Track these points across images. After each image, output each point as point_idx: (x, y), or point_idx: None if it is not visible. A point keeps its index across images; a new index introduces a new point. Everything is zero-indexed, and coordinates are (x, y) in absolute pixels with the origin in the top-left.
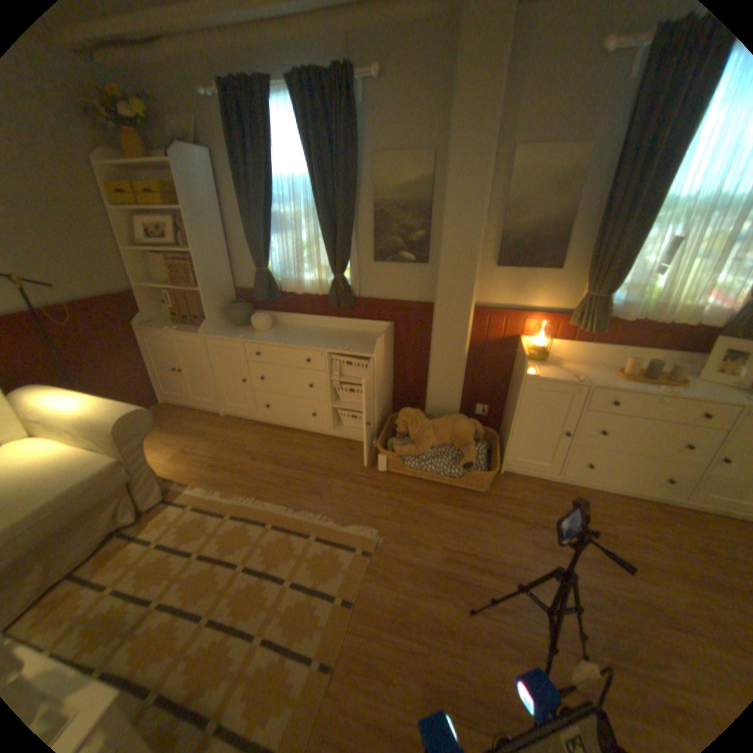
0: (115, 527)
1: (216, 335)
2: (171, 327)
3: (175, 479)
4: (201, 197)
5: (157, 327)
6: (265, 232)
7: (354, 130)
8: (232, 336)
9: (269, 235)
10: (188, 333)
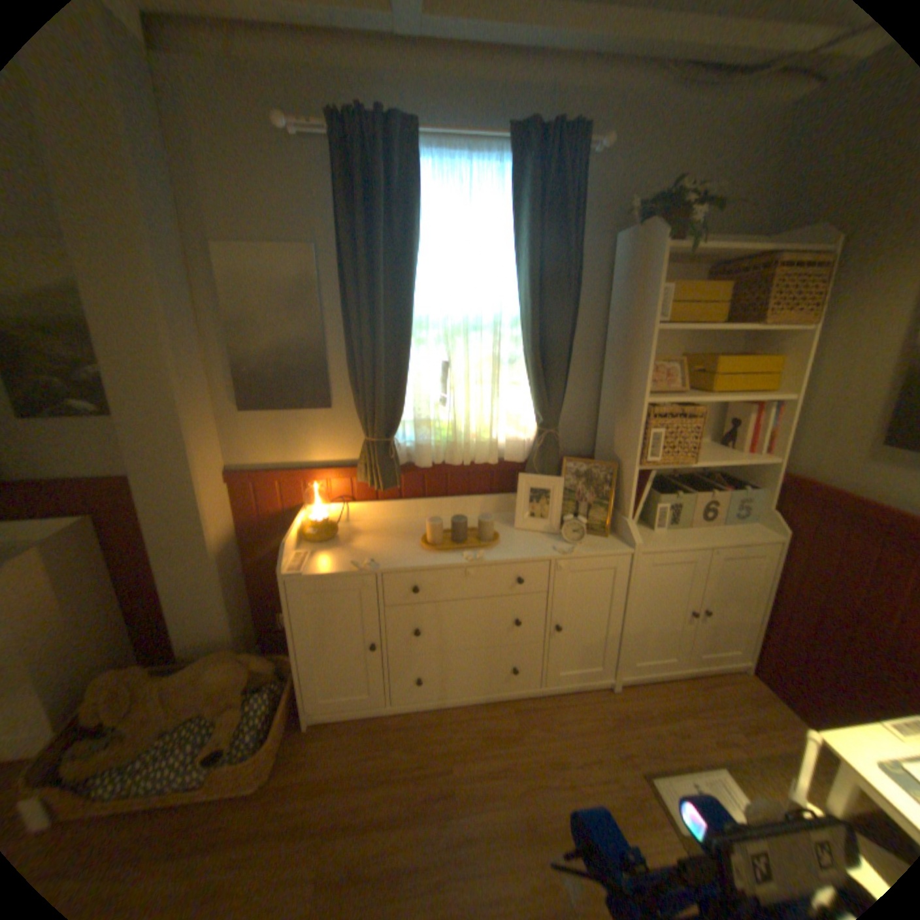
0: None
1: None
2: None
3: None
4: None
5: None
6: None
7: None
8: None
9: None
10: None
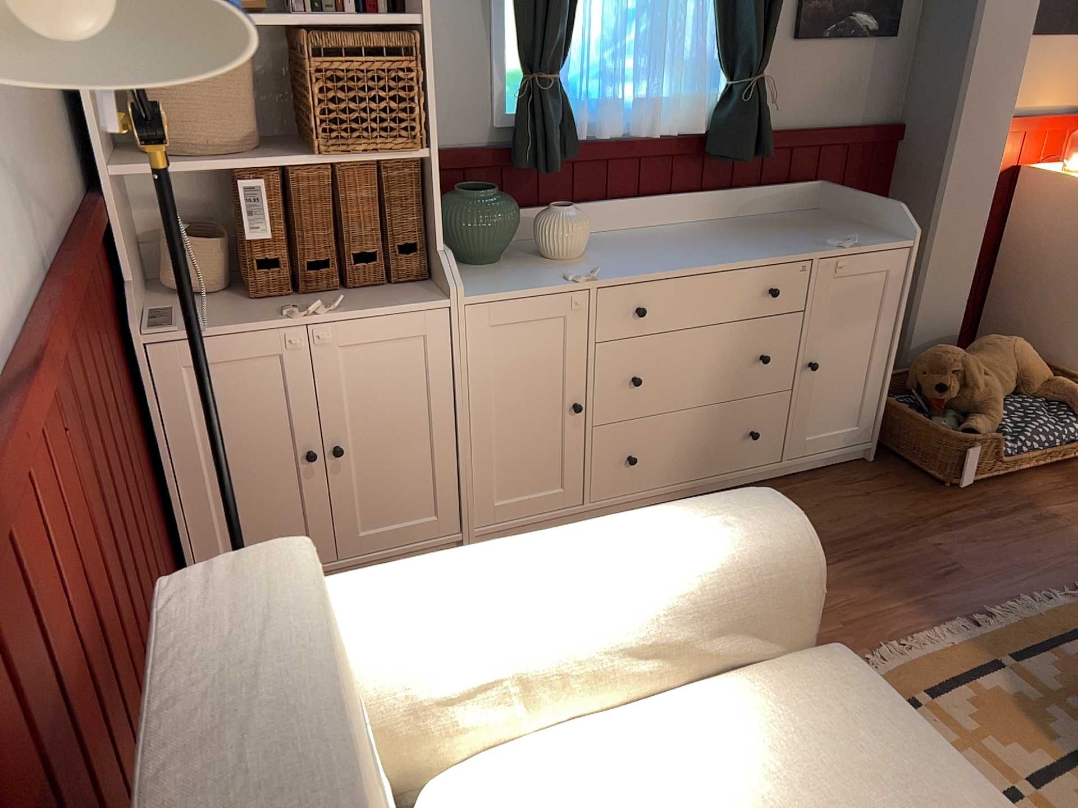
0: None
1: (489, 289)
2: (283, 306)
3: None
4: None
5: (229, 318)
6: None
7: None
8: (545, 281)
9: None
10: (389, 306)
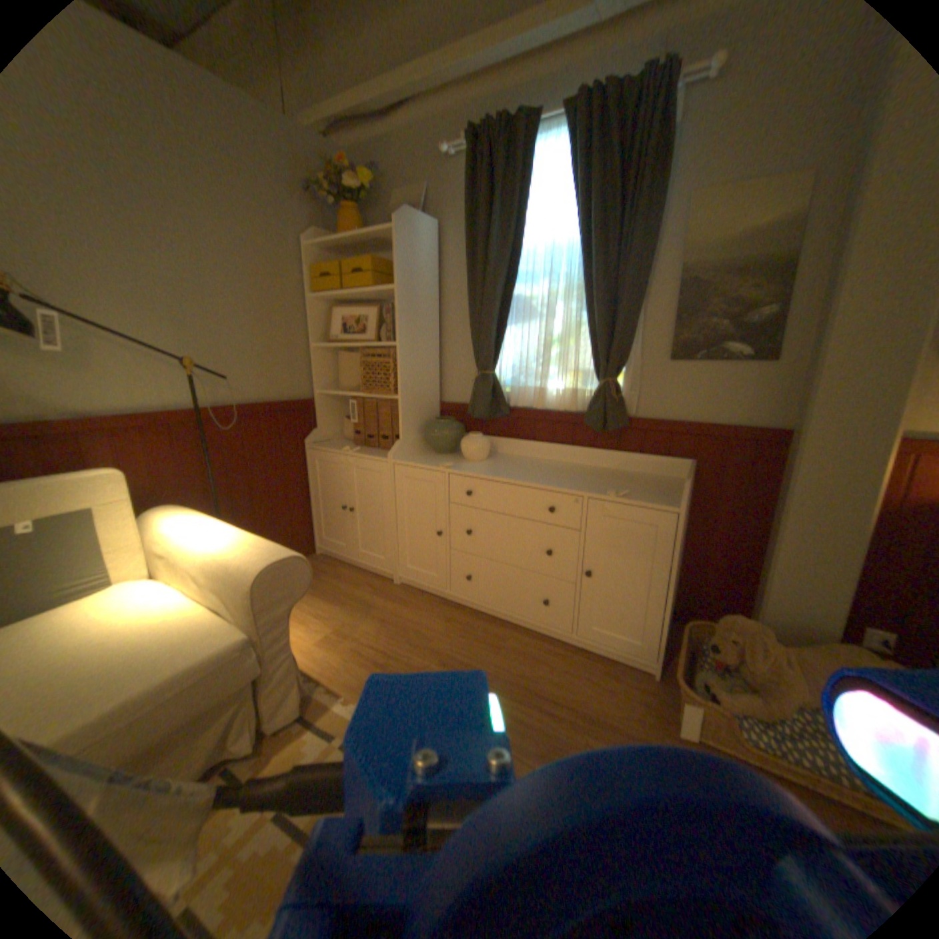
0: (222, 756)
1: (410, 460)
2: (352, 447)
3: (323, 679)
4: (421, 276)
5: (335, 446)
6: (499, 320)
7: (667, 156)
8: (434, 463)
9: (503, 325)
10: (373, 456)
